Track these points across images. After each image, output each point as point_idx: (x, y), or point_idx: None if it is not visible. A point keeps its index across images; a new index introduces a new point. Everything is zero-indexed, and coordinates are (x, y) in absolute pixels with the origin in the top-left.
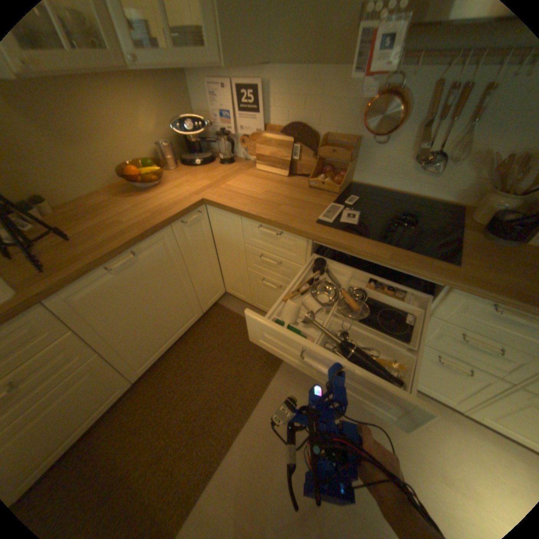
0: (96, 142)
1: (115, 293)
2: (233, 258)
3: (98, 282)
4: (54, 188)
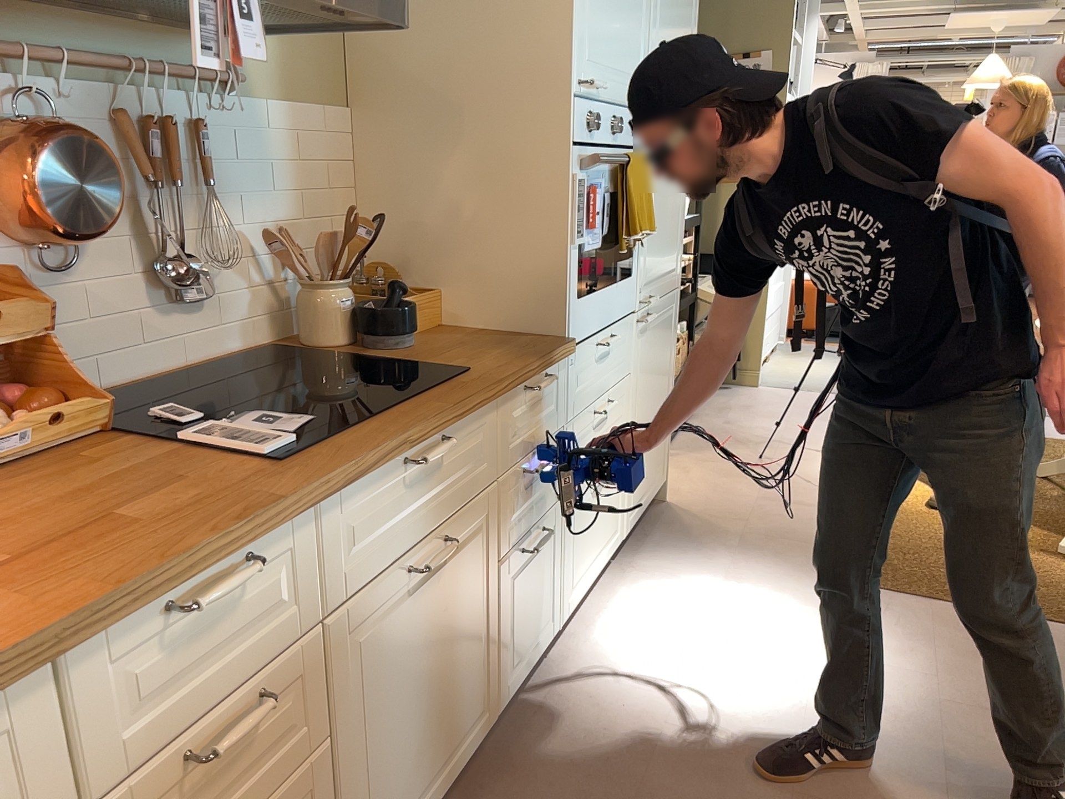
0: None
1: None
2: None
3: None
4: None
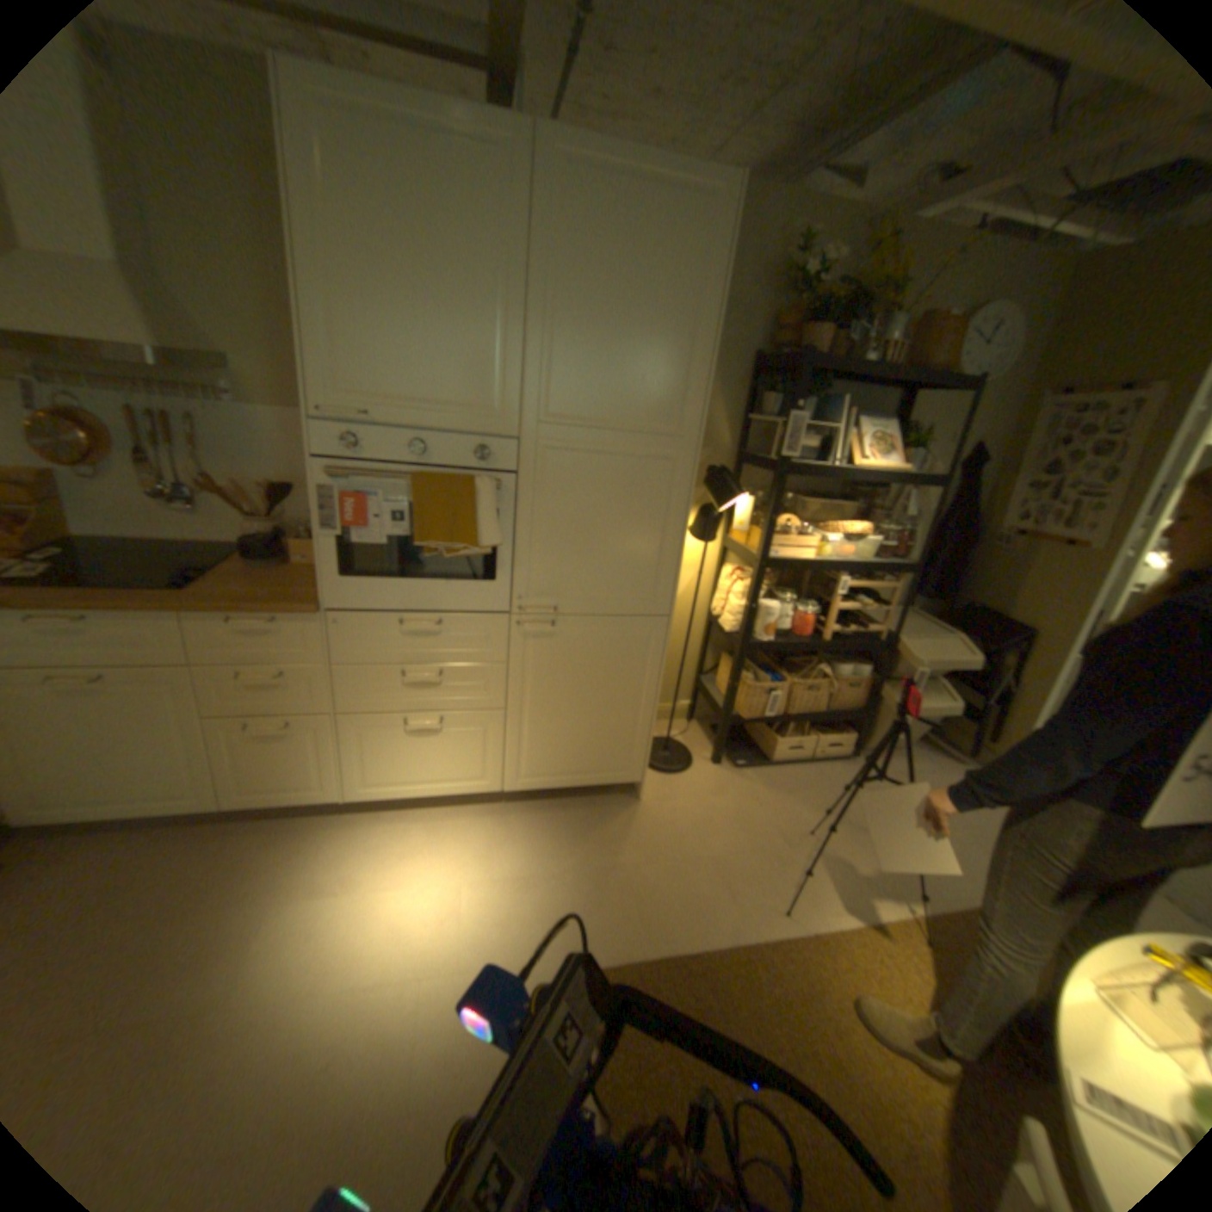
0: None
1: None
2: None
3: None
4: None
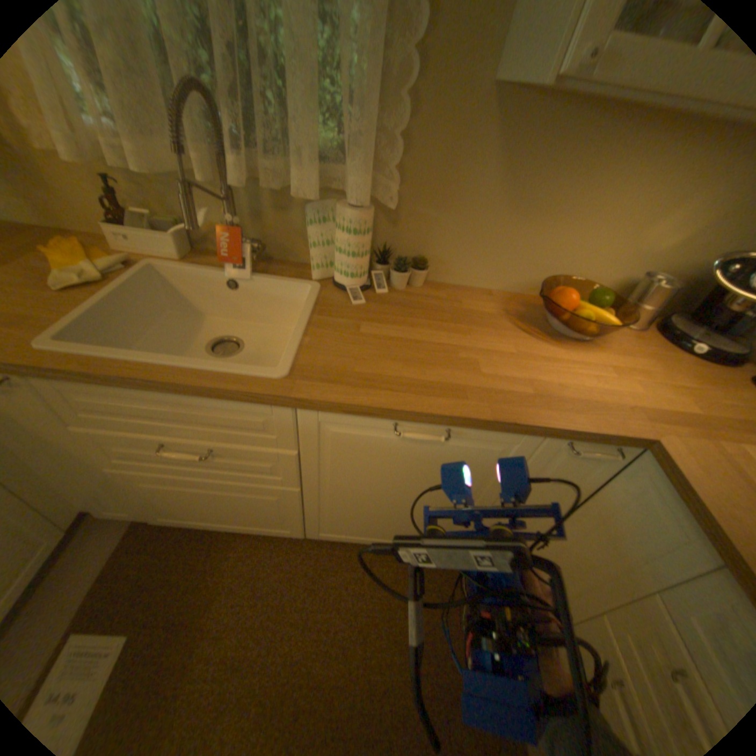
0: (559, 227)
1: (378, 458)
2: (594, 566)
3: (372, 433)
4: (451, 259)
